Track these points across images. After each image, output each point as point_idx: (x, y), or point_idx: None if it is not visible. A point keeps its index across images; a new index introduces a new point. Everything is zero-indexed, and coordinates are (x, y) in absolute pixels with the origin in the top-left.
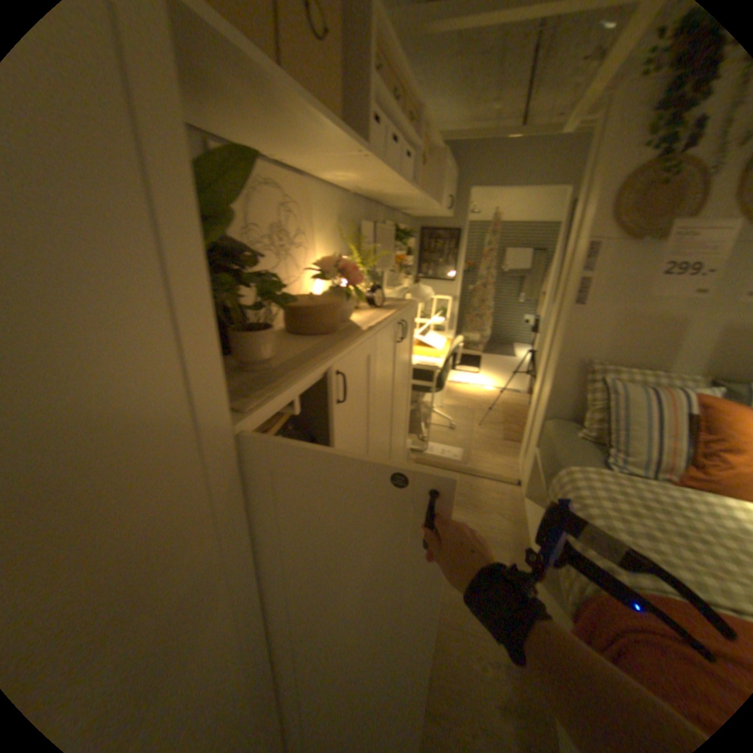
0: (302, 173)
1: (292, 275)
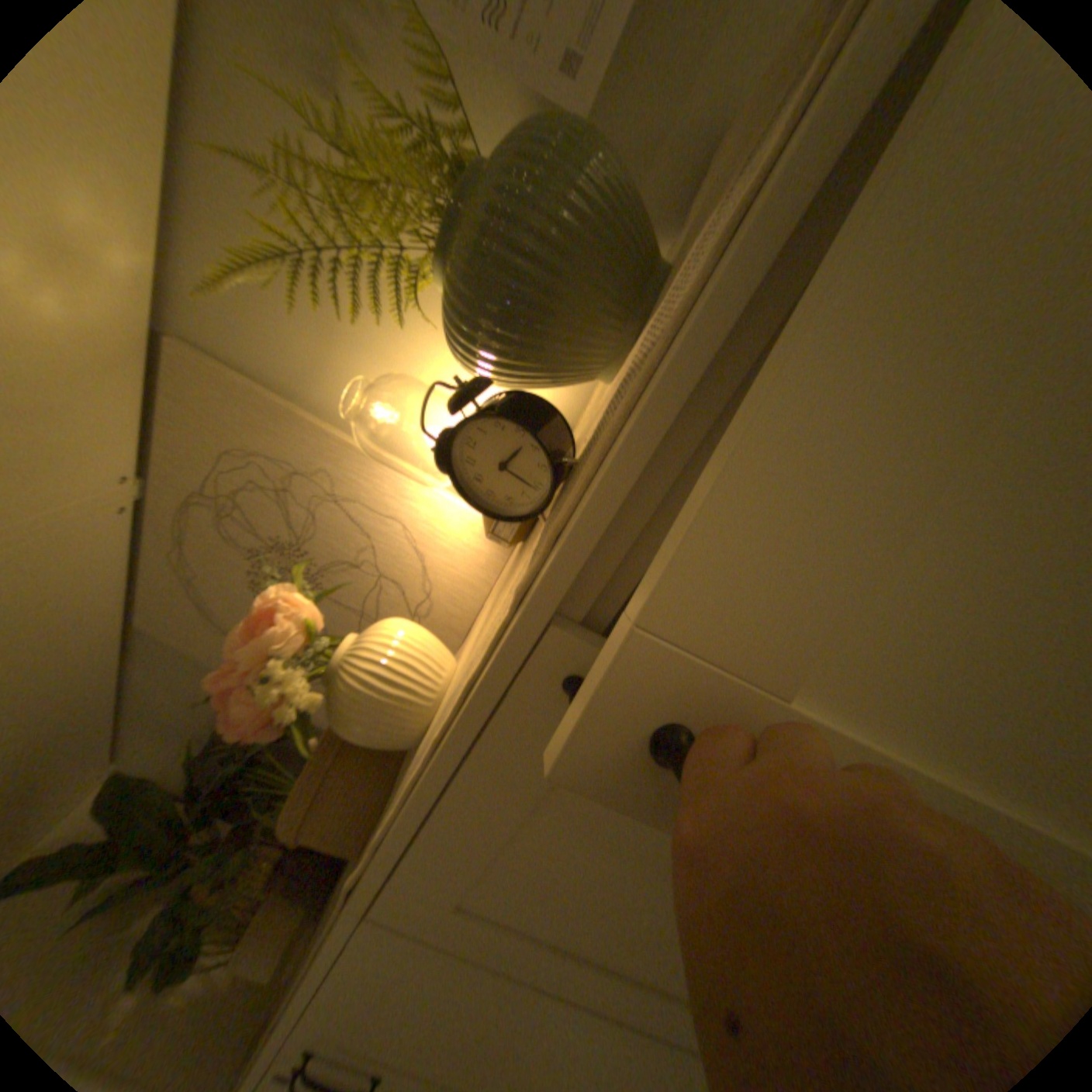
0: (160, 355)
1: (362, 607)
